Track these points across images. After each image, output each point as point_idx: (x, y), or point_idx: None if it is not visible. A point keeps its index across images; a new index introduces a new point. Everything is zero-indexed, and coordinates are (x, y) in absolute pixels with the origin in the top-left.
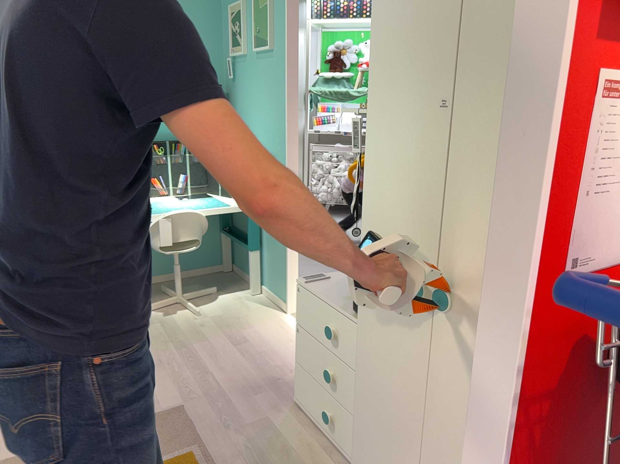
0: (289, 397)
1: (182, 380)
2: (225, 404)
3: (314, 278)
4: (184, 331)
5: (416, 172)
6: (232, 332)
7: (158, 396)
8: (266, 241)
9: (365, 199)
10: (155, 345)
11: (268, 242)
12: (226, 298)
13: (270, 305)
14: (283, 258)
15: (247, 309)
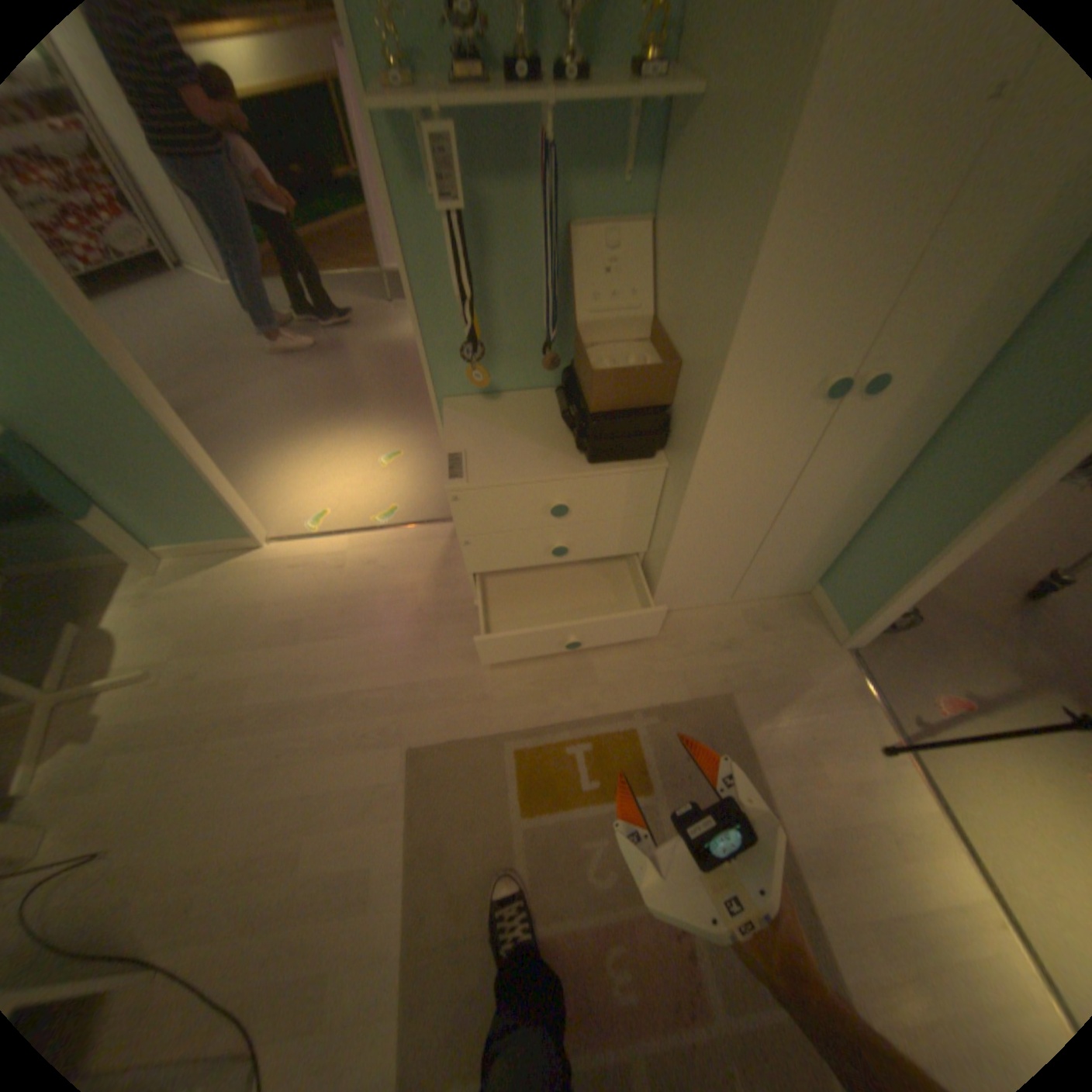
0: (462, 610)
1: (340, 738)
2: (435, 689)
3: (460, 468)
4: (184, 711)
5: (880, 238)
6: (253, 636)
7: (363, 783)
8: (100, 480)
9: (746, 311)
10: (196, 771)
11: (110, 479)
12: (120, 616)
13: (214, 560)
14: (190, 483)
15: (196, 595)
